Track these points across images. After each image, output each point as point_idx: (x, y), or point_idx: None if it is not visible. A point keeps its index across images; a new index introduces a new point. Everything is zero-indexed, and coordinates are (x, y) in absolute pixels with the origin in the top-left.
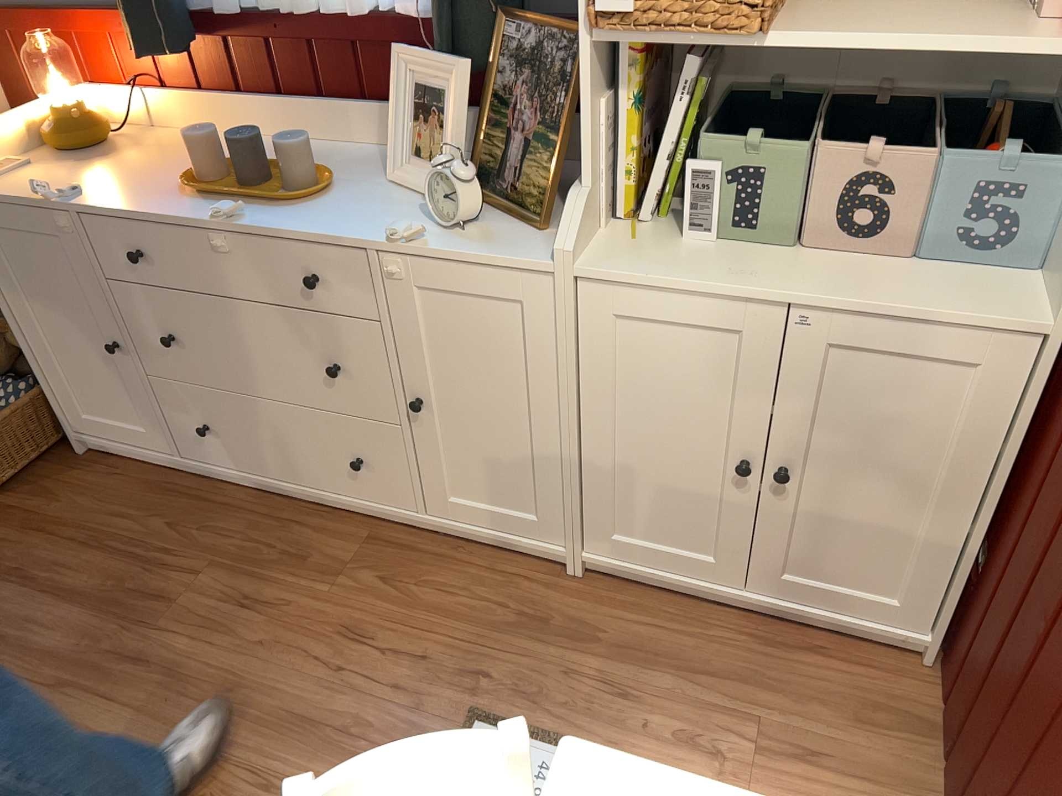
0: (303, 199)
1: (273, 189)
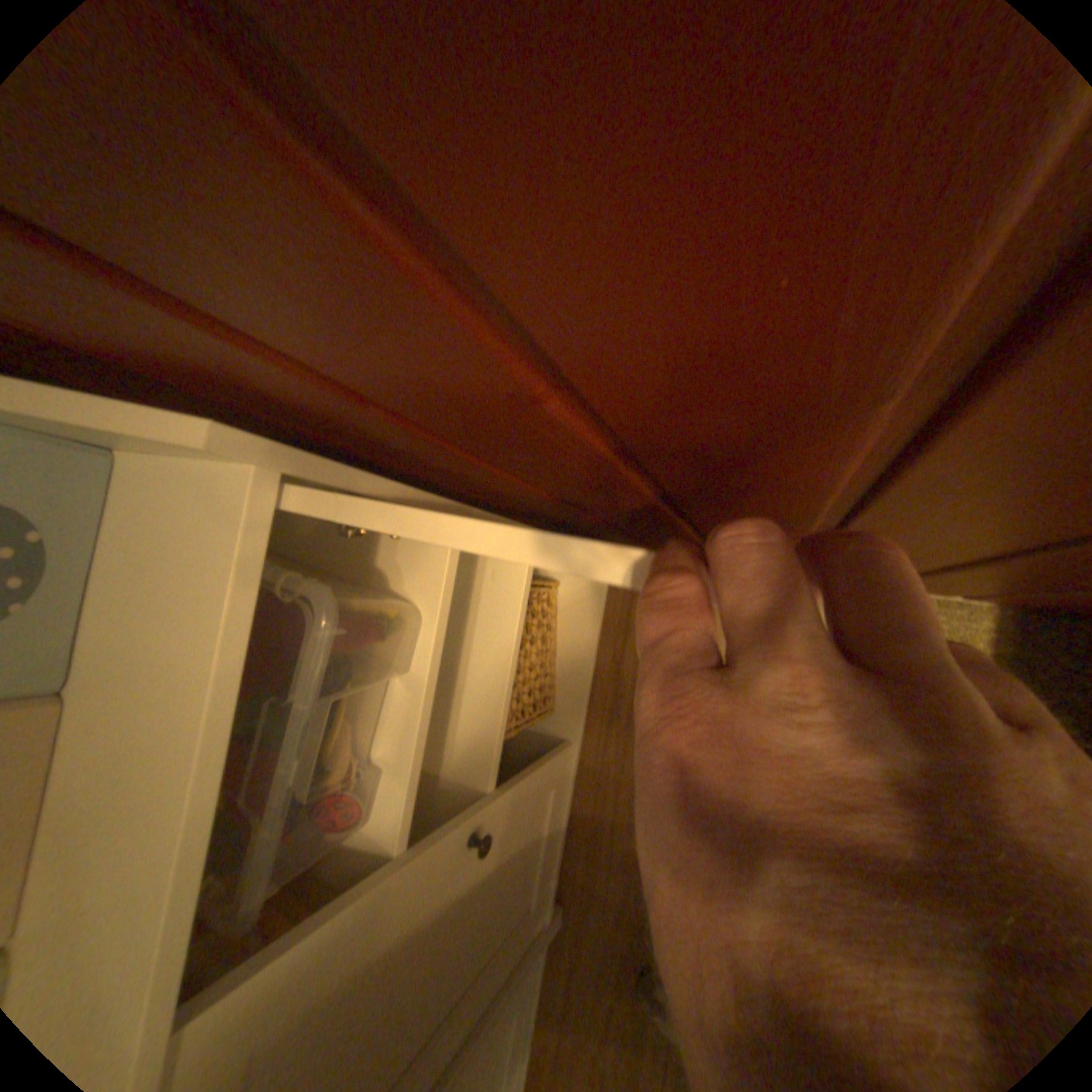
0: None
1: None
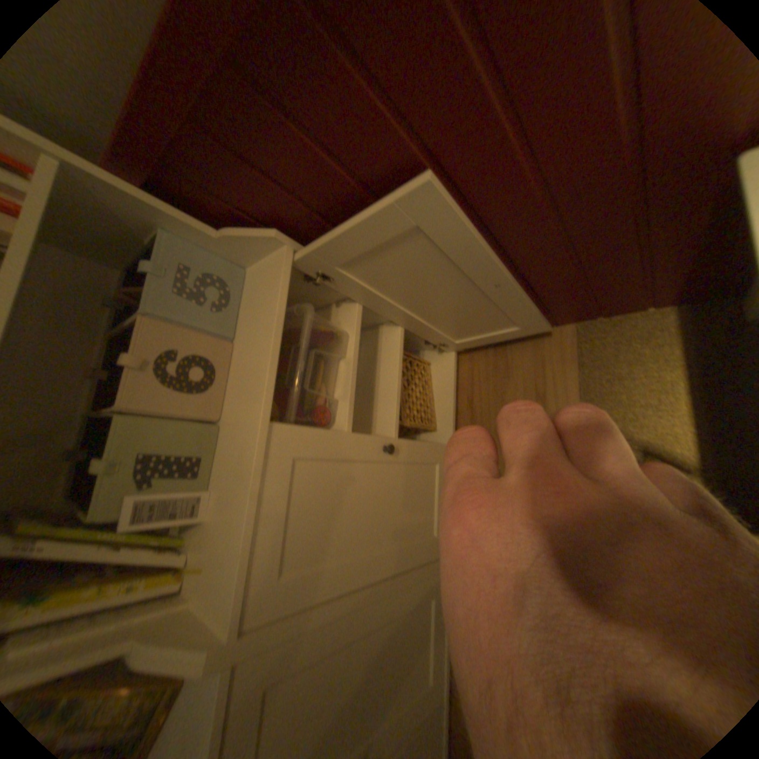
0: None
1: None
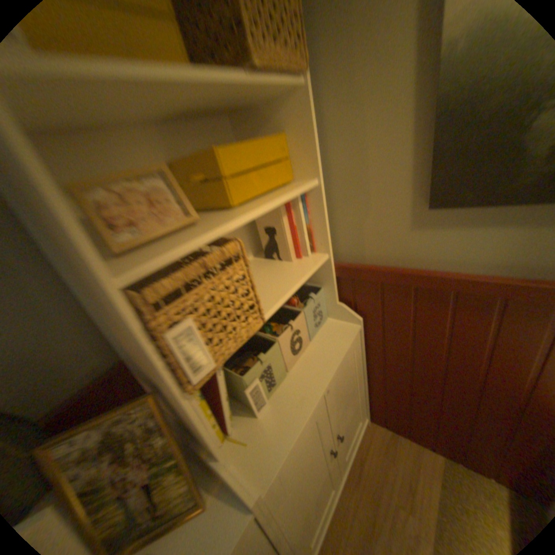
0: None
1: None
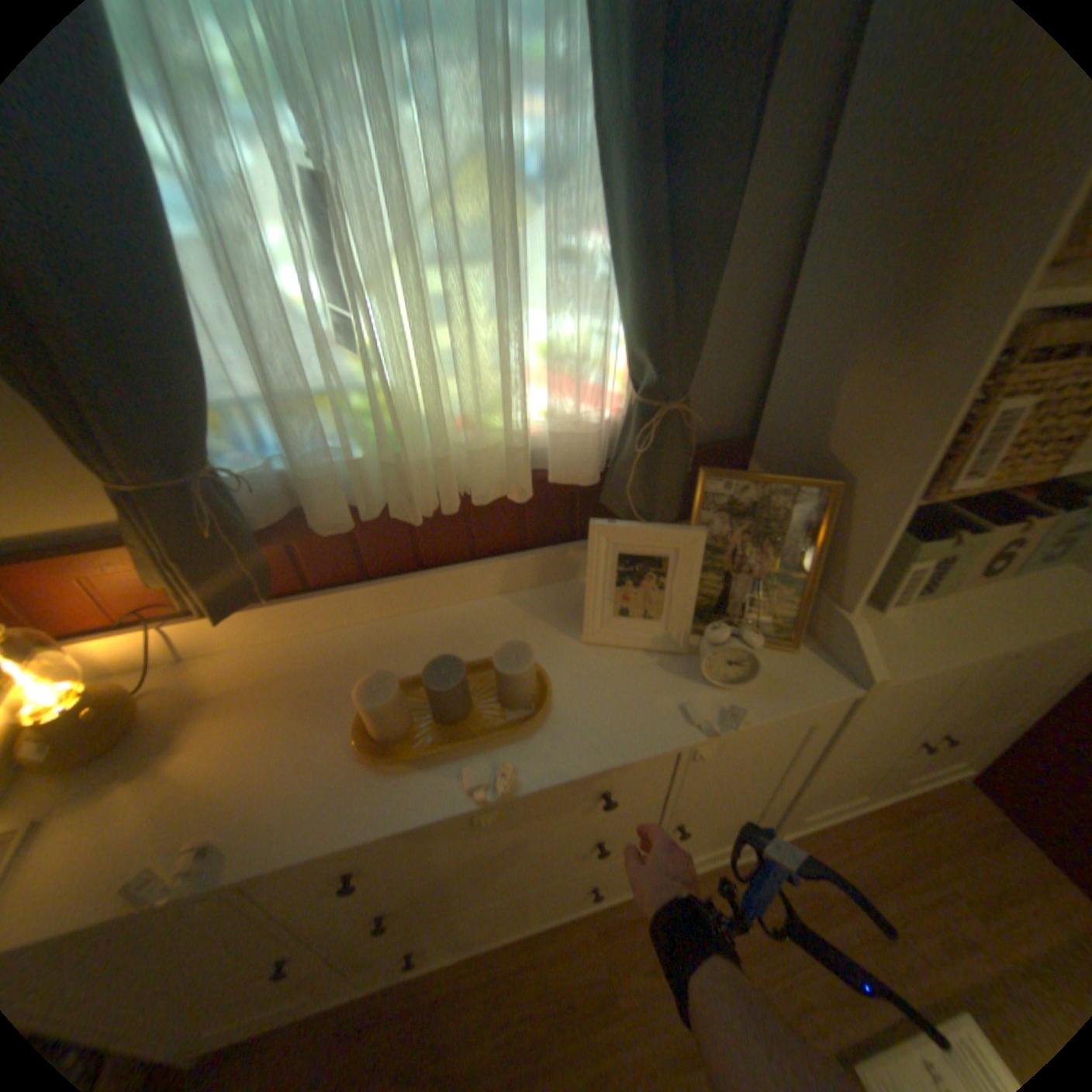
0: (546, 713)
1: (477, 707)
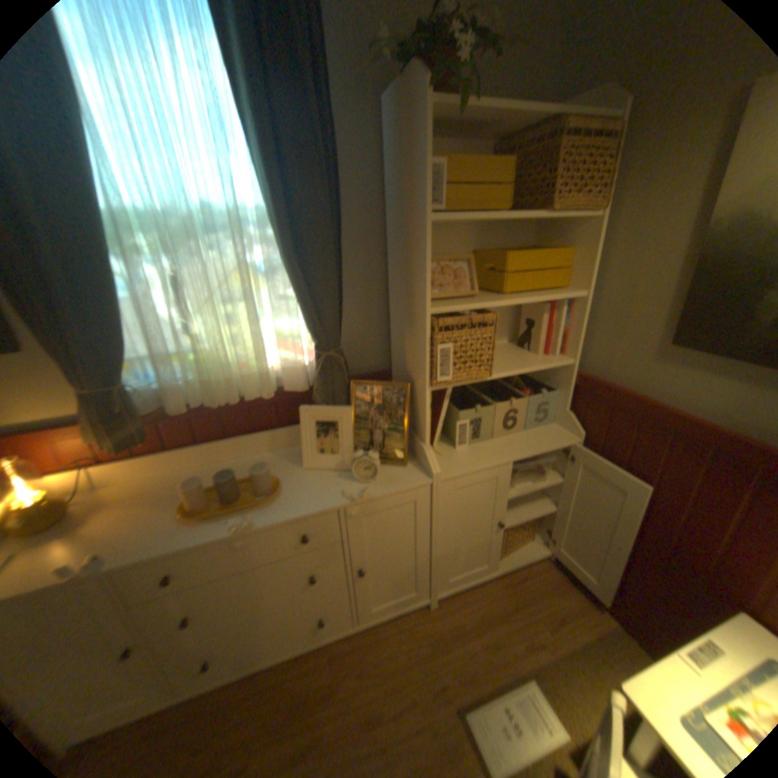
0: (272, 497)
1: (240, 498)
